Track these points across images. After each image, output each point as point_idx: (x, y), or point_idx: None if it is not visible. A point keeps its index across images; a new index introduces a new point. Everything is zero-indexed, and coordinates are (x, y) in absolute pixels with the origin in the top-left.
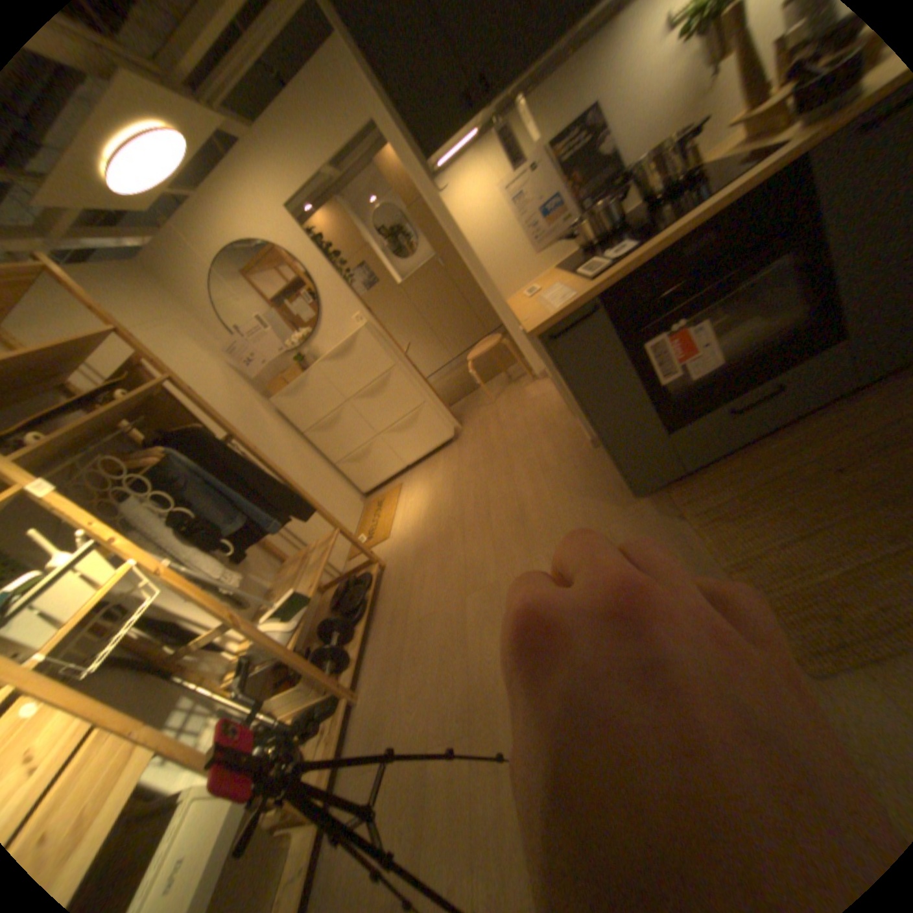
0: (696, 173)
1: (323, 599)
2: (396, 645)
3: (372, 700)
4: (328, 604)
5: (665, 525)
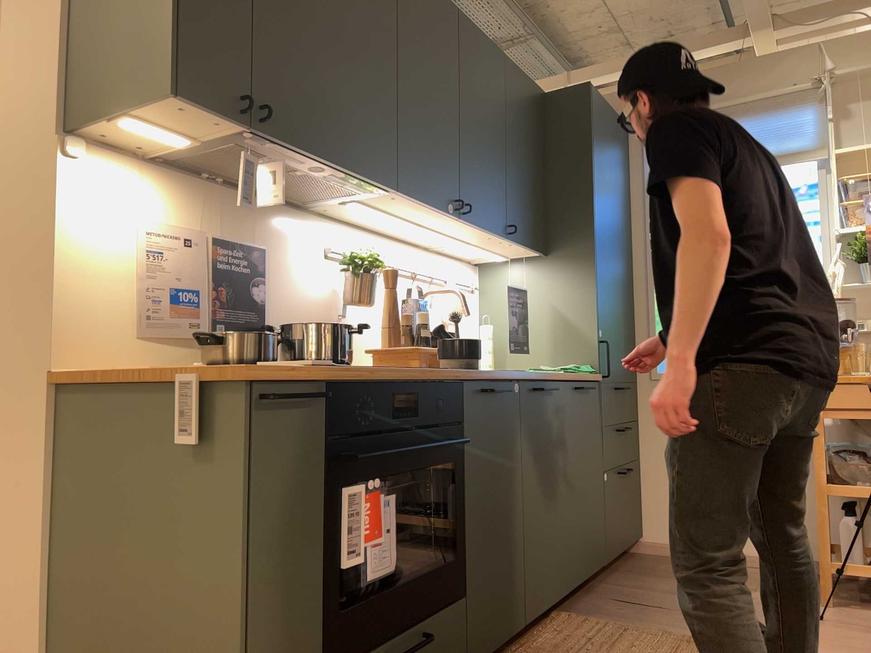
0: None
1: None
2: None
3: None
4: None
5: None
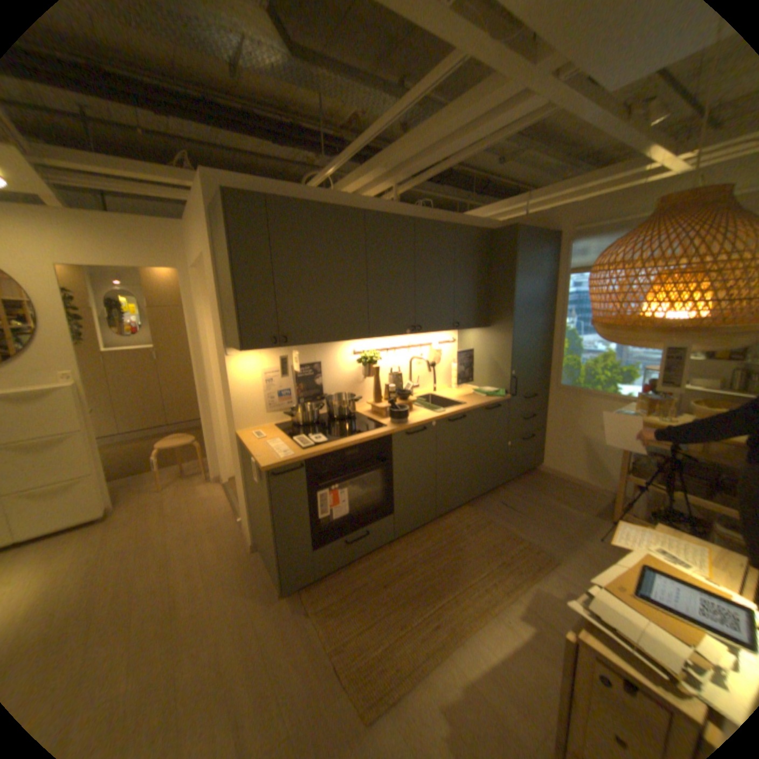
0: (351, 415)
1: None
2: None
3: None
4: None
5: (294, 623)
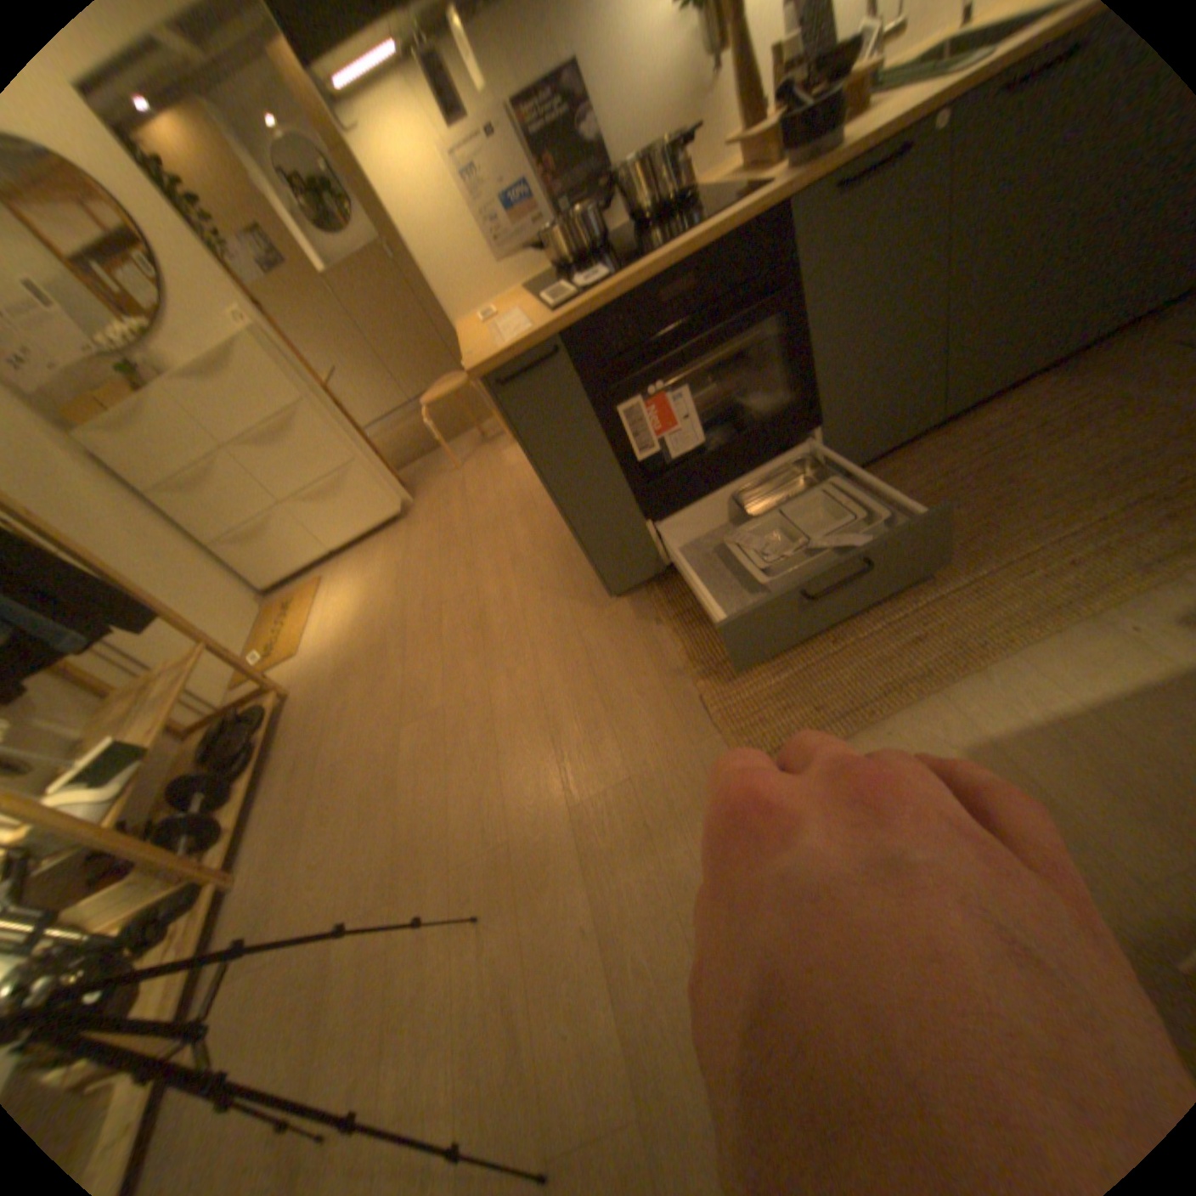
0: (688, 195)
1: (181, 749)
2: (294, 802)
3: (253, 881)
4: (189, 755)
5: (639, 630)
